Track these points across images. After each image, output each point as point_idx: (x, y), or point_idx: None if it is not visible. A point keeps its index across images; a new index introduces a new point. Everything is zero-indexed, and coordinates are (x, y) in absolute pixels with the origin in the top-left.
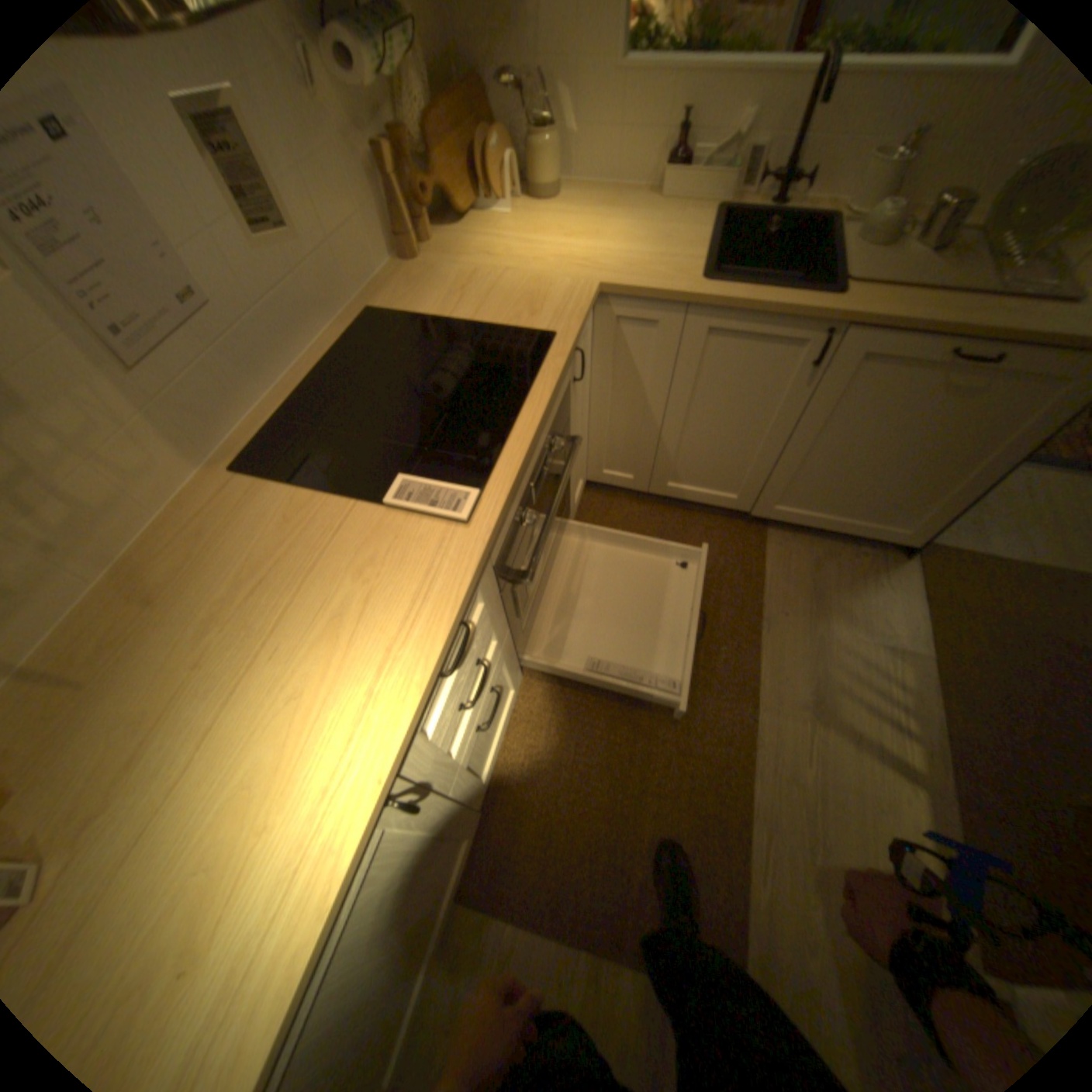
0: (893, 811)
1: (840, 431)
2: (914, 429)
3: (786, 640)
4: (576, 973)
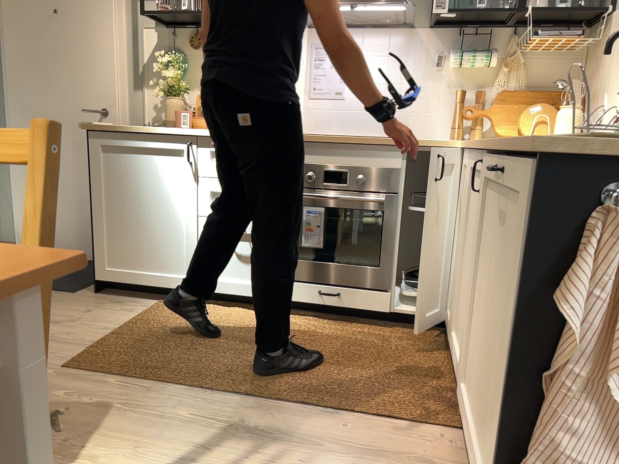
0: (138, 462)
1: (484, 278)
2: (498, 279)
3: (315, 421)
4: (113, 324)
